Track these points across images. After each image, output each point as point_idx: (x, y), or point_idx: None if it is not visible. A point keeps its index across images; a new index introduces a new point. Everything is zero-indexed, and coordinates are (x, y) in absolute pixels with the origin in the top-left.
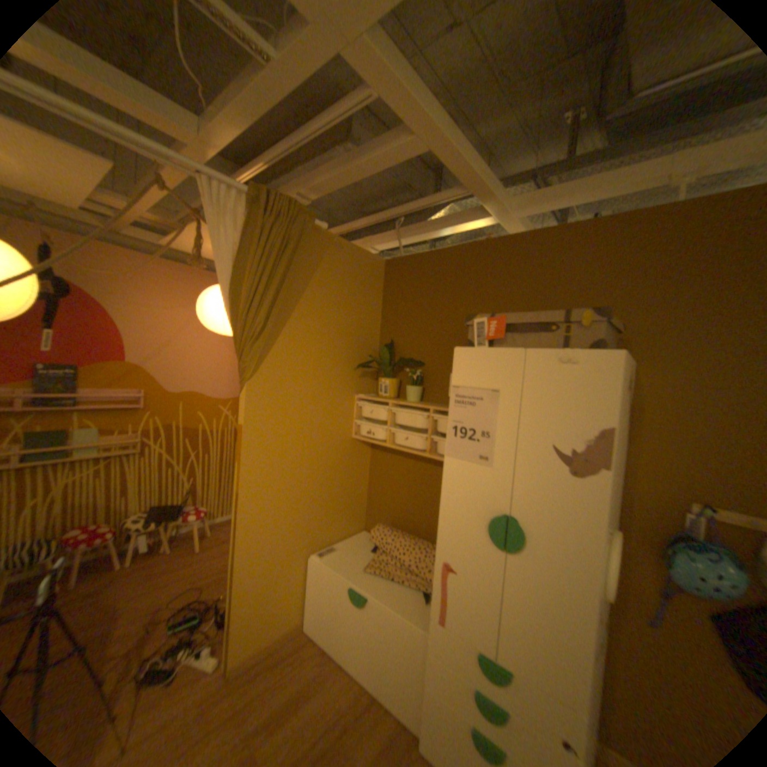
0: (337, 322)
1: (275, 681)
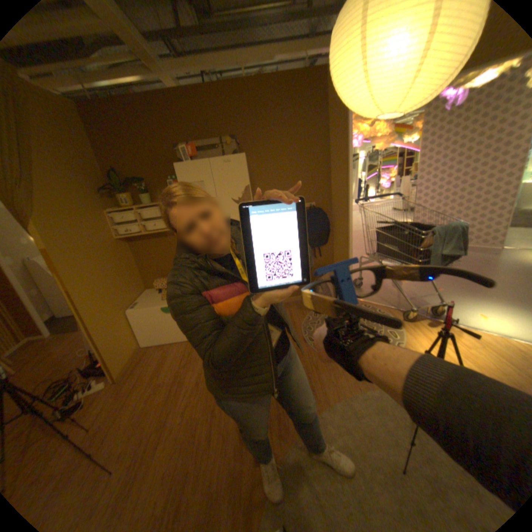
0: (66, 160)
1: (143, 367)
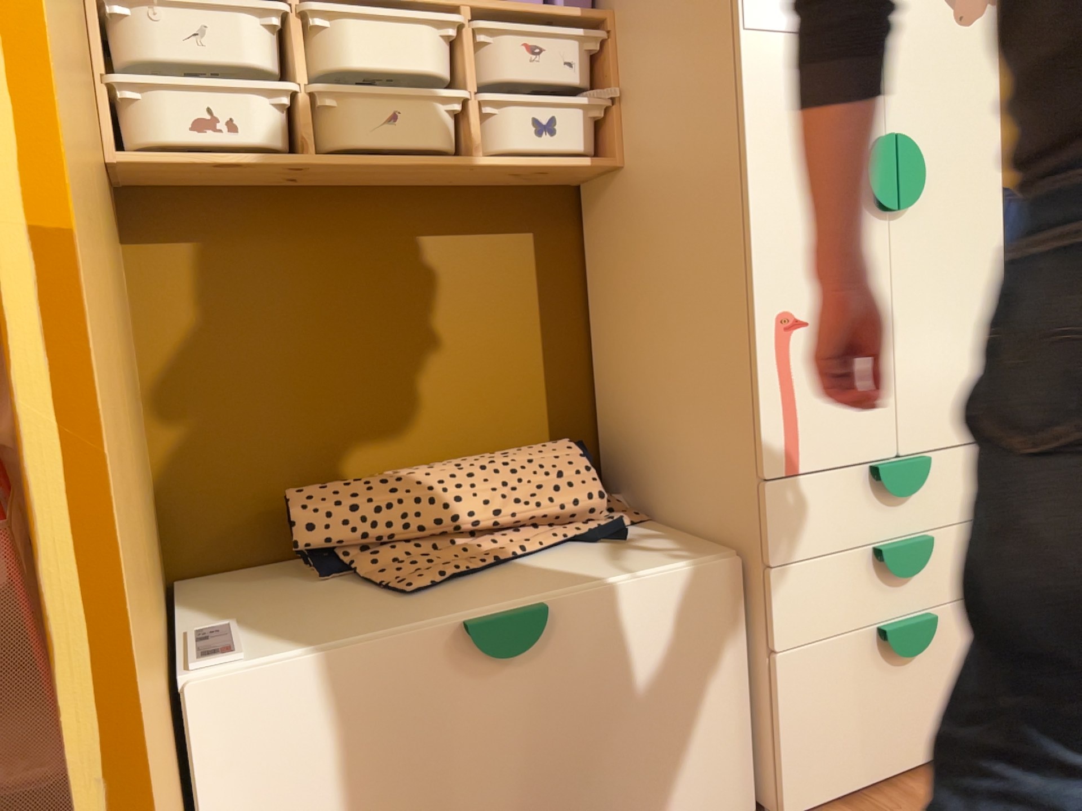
0: None
1: None
